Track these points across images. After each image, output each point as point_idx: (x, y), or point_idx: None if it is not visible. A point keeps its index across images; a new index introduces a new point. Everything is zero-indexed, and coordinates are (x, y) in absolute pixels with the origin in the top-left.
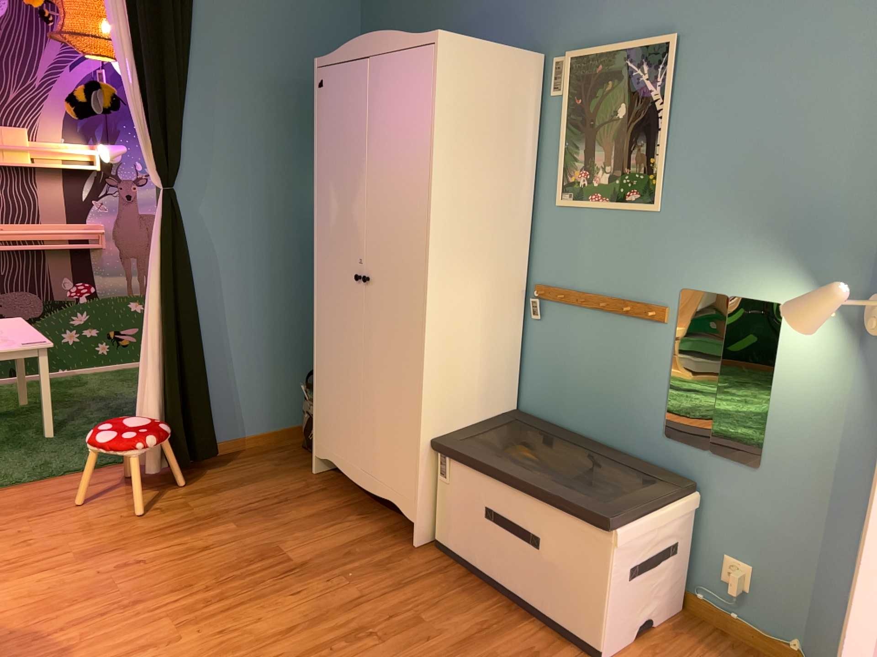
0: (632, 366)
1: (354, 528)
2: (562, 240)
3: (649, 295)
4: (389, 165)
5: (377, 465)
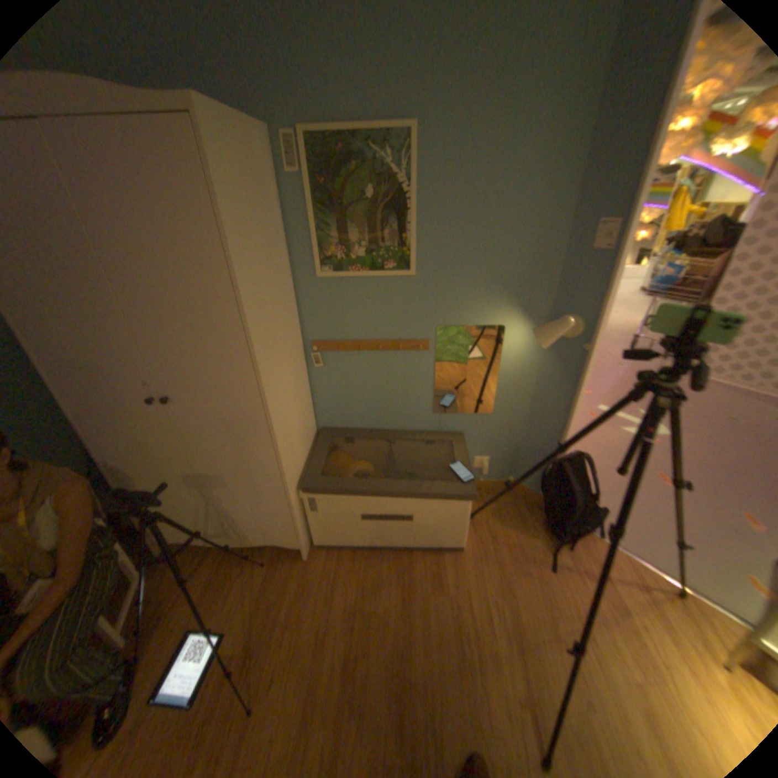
0: (405, 381)
1: (247, 581)
2: (328, 305)
3: (412, 335)
4: (131, 270)
5: (231, 524)
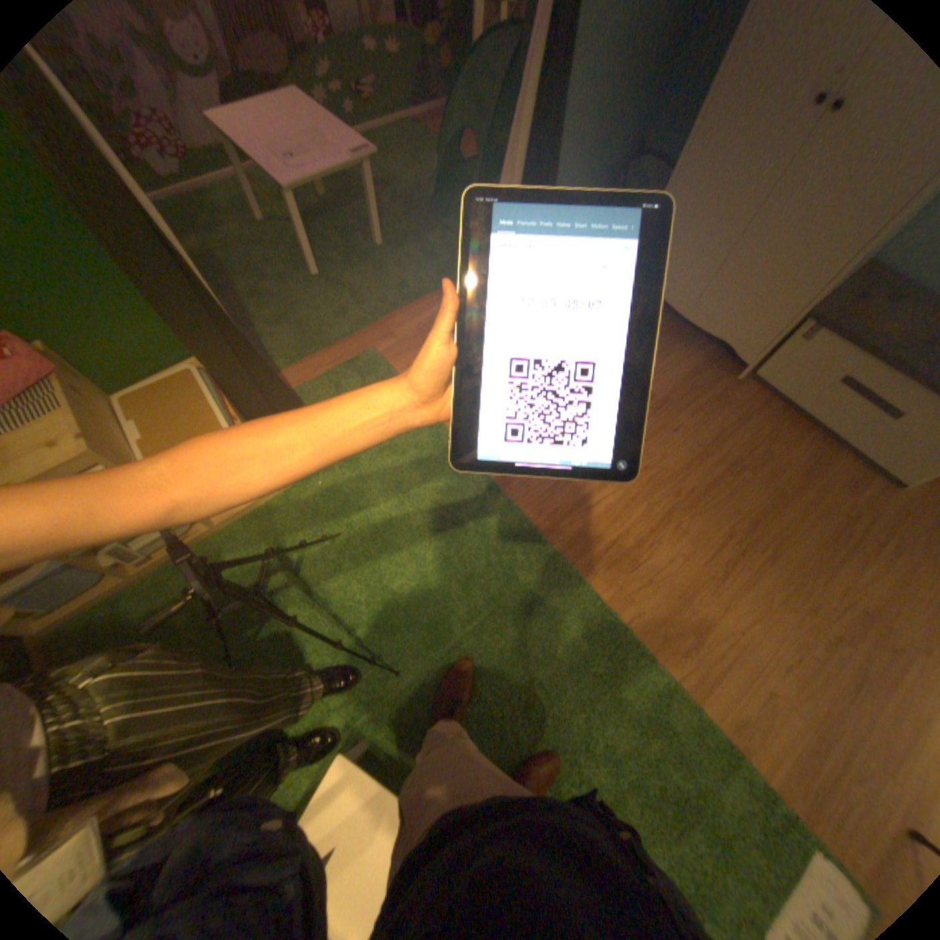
0: None
1: (684, 358)
2: None
3: None
4: None
5: (707, 302)
